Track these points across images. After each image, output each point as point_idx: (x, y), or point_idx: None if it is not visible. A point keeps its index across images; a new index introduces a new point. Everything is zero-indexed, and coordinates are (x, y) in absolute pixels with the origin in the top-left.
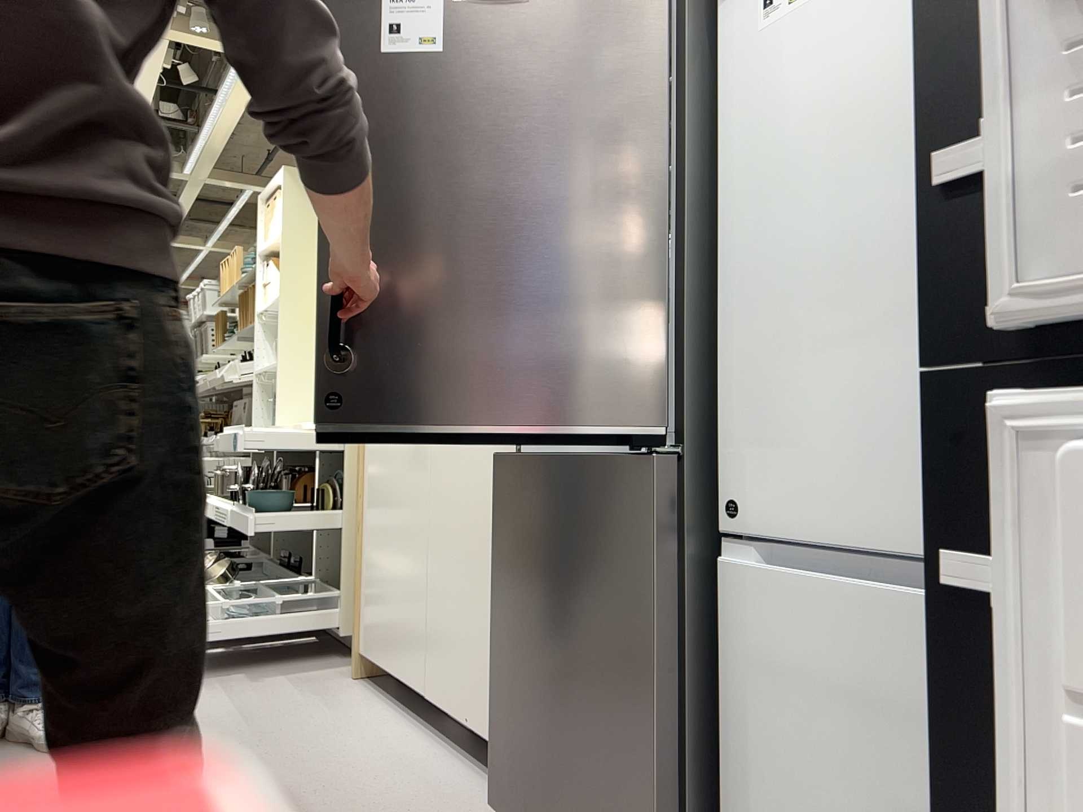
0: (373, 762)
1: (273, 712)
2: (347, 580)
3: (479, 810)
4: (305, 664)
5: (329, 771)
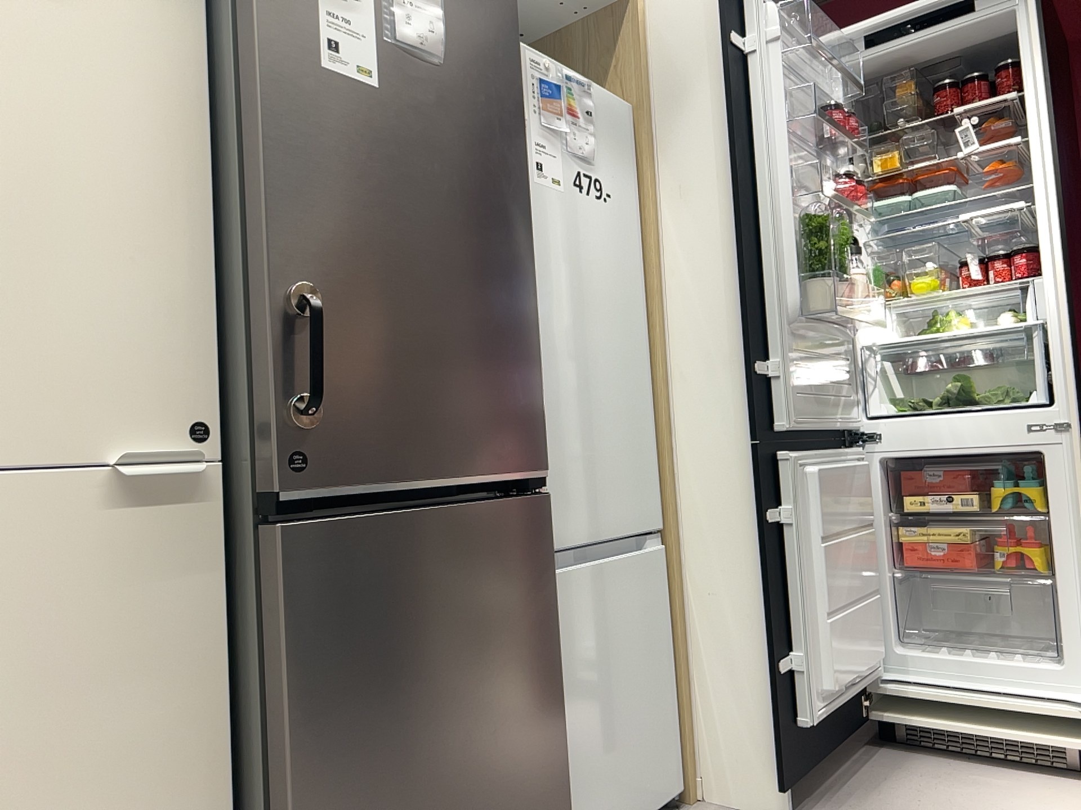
0: None
1: None
2: None
3: None
4: None
5: None
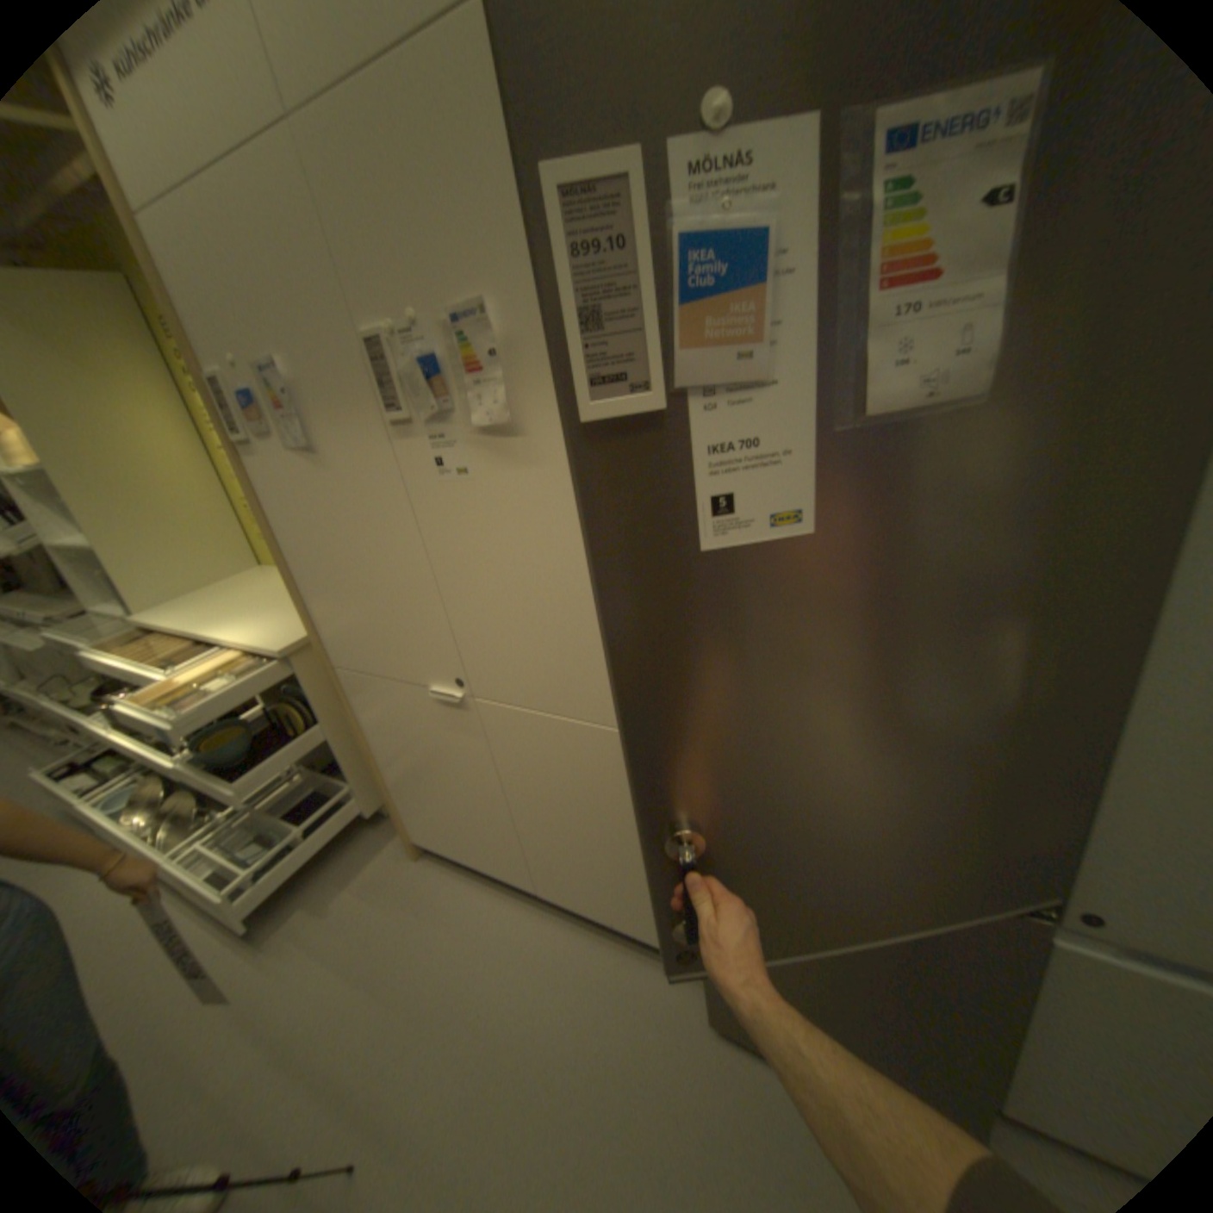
0: (544, 994)
1: (385, 962)
2: (354, 775)
3: (682, 1012)
4: (349, 859)
5: (520, 1034)
